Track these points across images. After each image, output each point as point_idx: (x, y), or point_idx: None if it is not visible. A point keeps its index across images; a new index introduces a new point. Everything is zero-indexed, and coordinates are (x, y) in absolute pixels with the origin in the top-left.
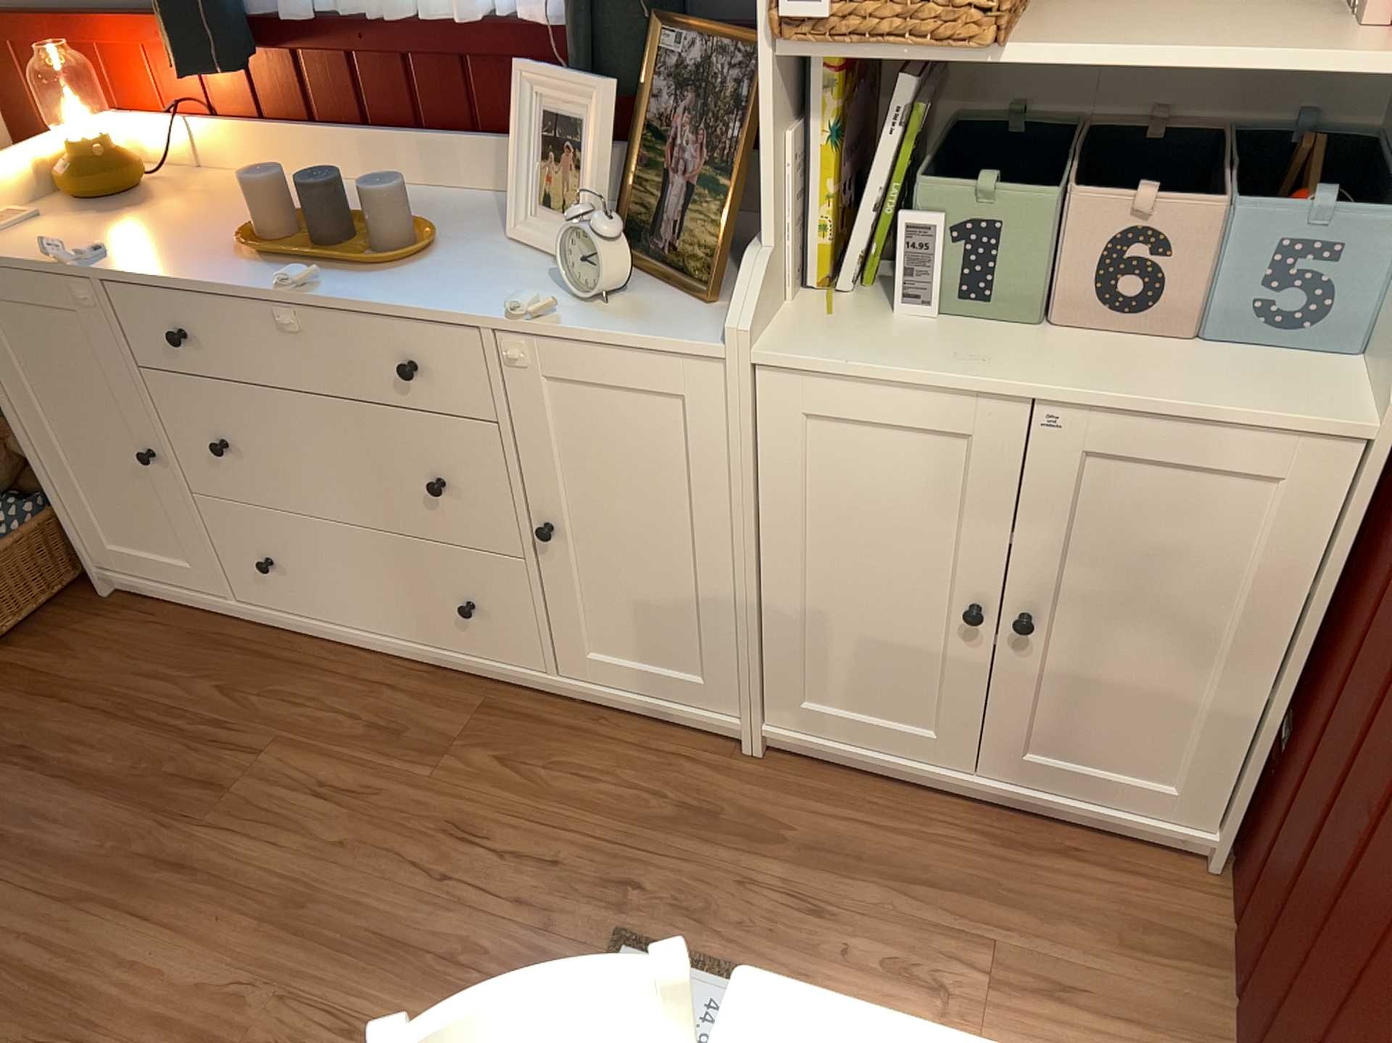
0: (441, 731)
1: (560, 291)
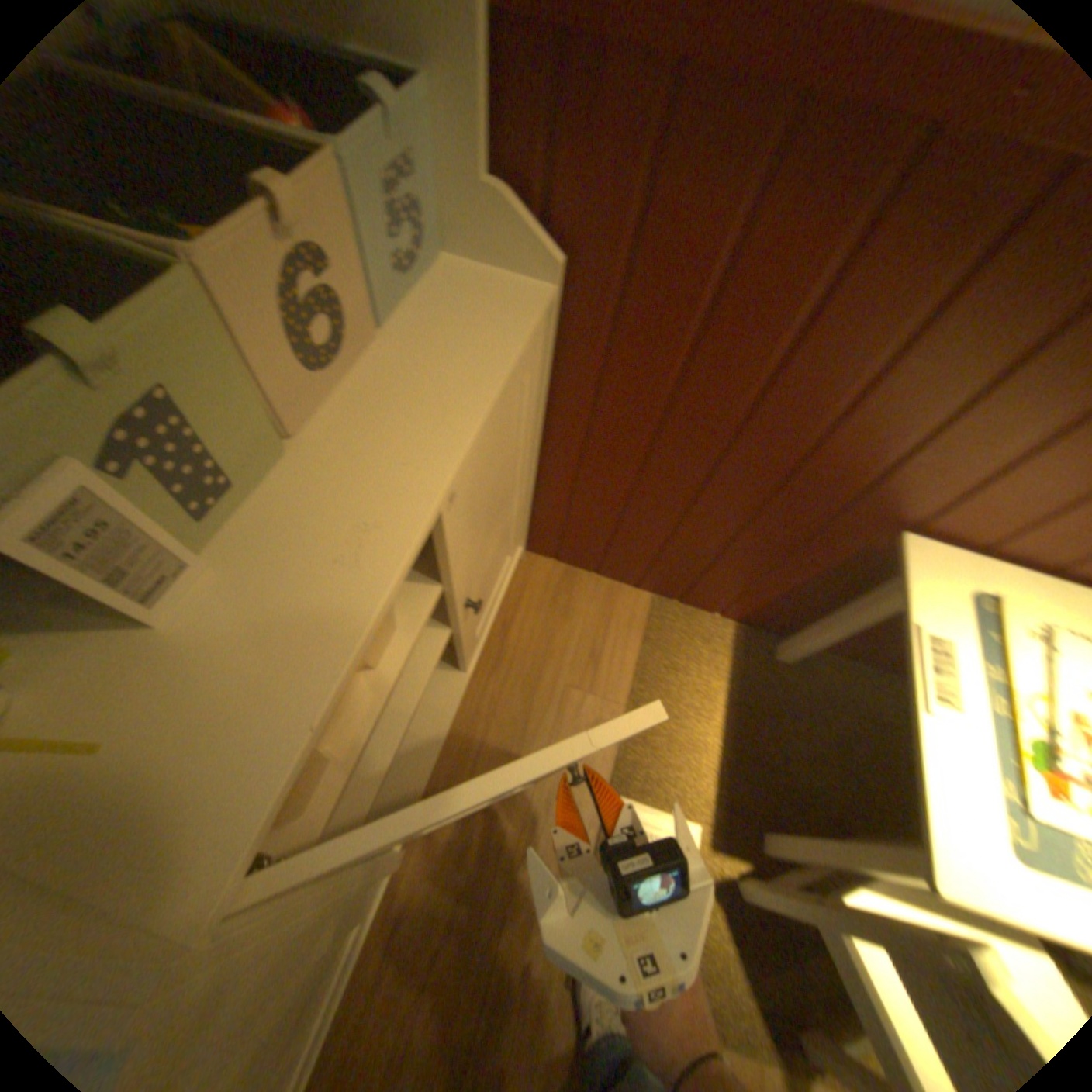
0: None
1: None
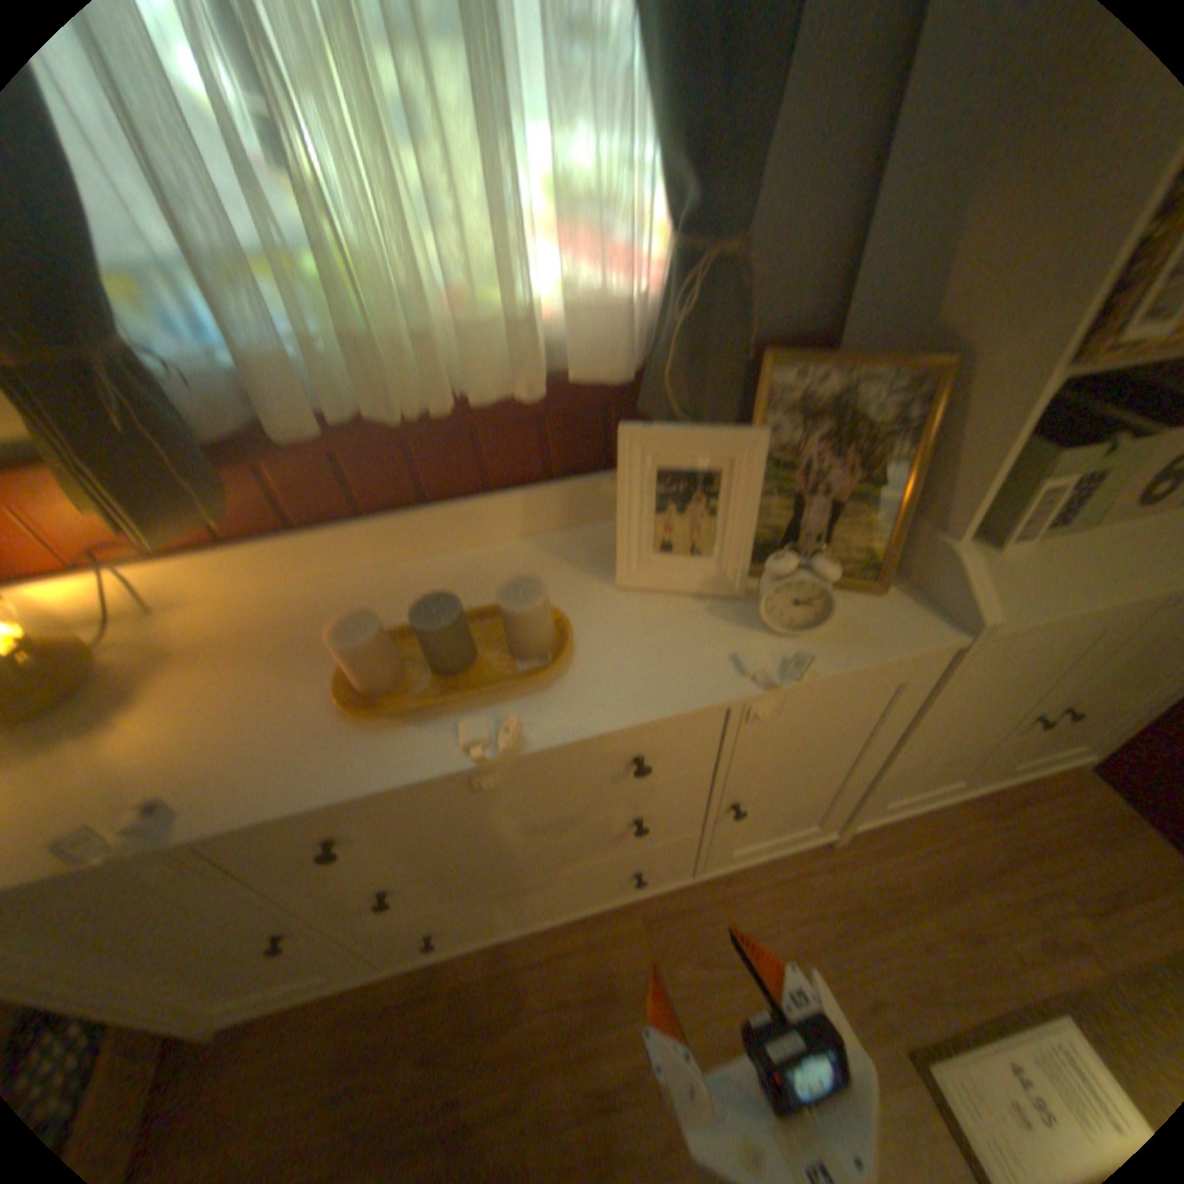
0: (638, 975)
1: (746, 628)
